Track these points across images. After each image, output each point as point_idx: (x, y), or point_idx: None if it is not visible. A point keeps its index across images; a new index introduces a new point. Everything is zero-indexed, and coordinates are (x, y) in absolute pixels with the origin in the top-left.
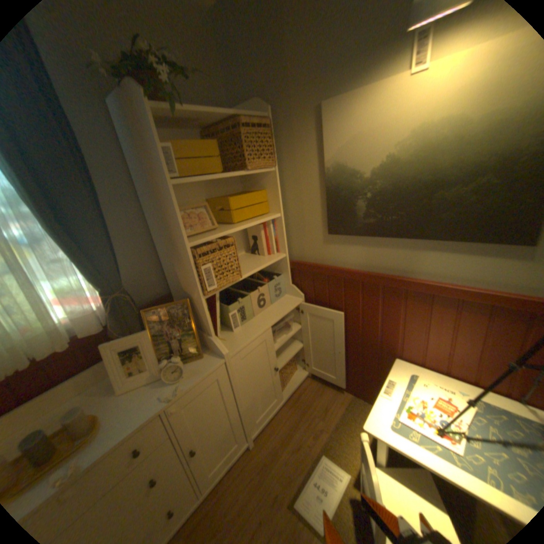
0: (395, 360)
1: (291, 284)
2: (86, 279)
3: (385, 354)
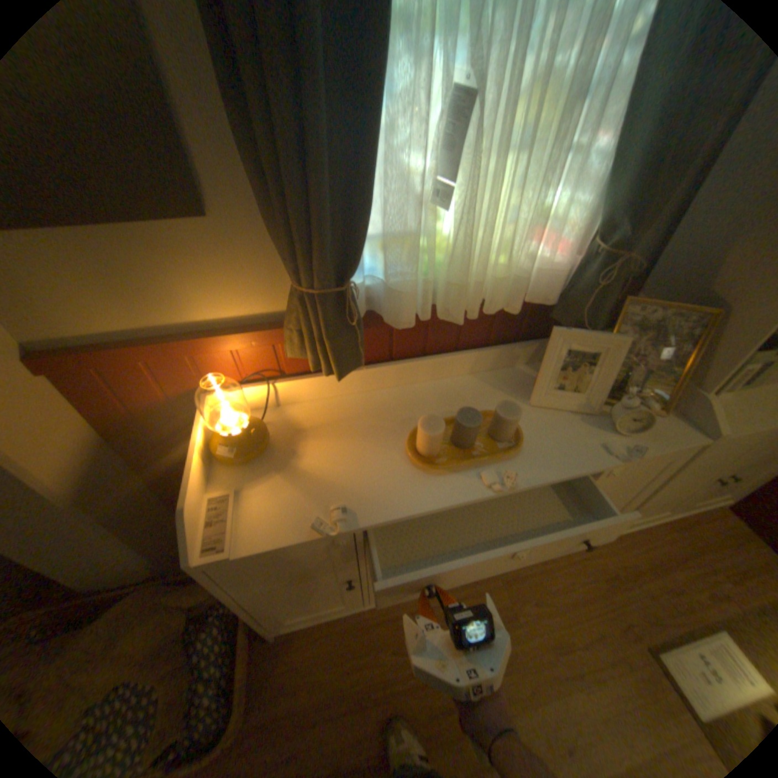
0: None
1: None
2: (618, 206)
3: None
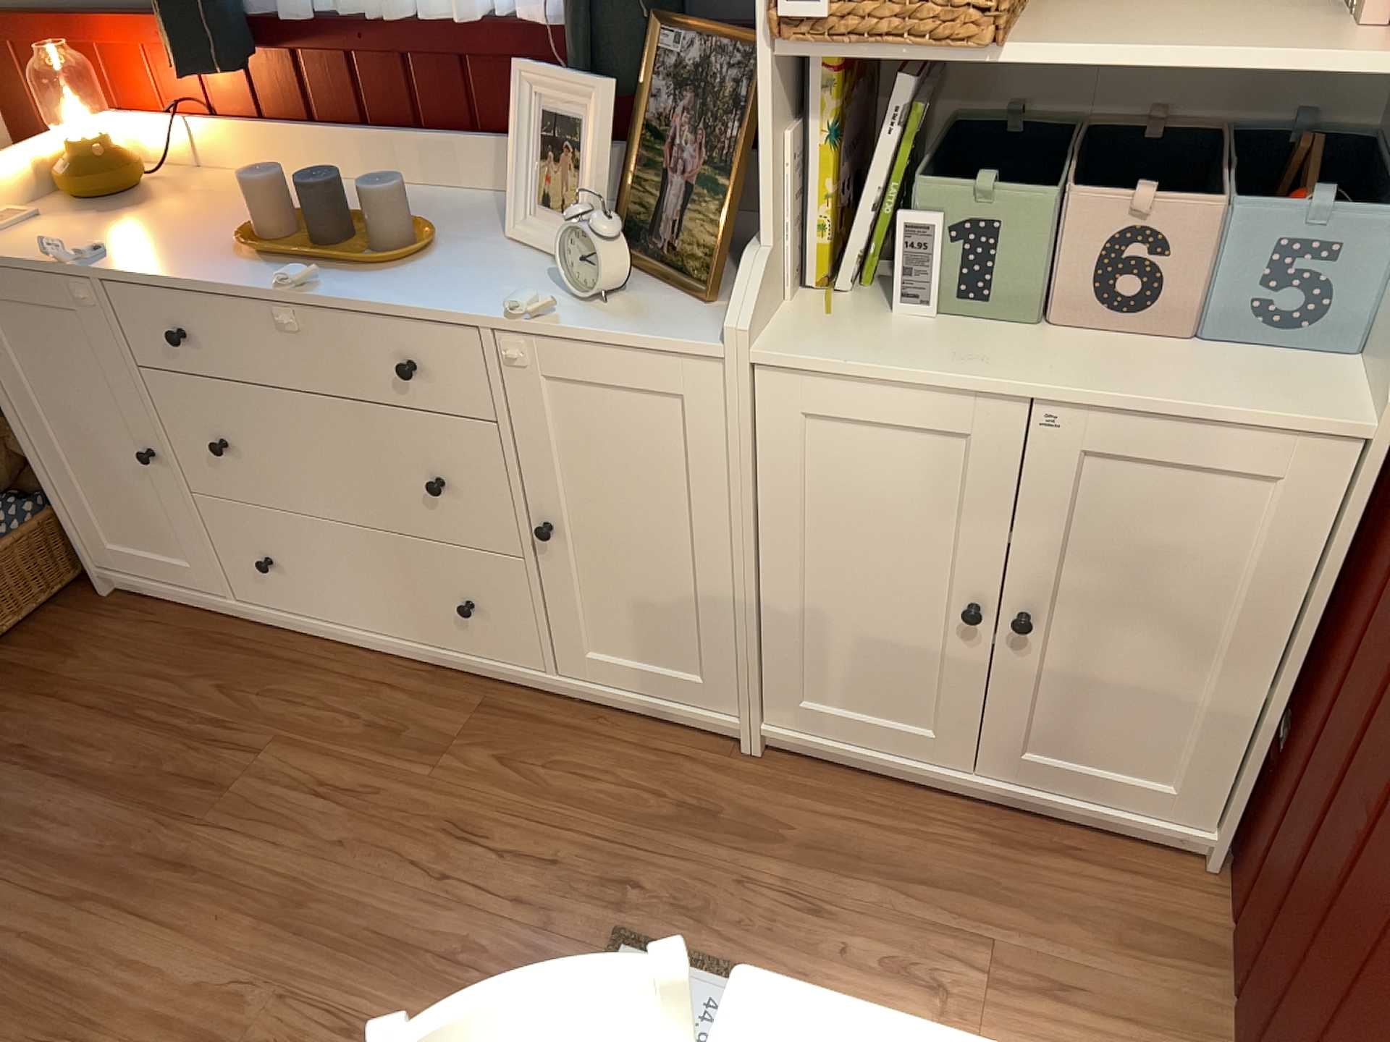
0: None
1: None
2: None
3: None
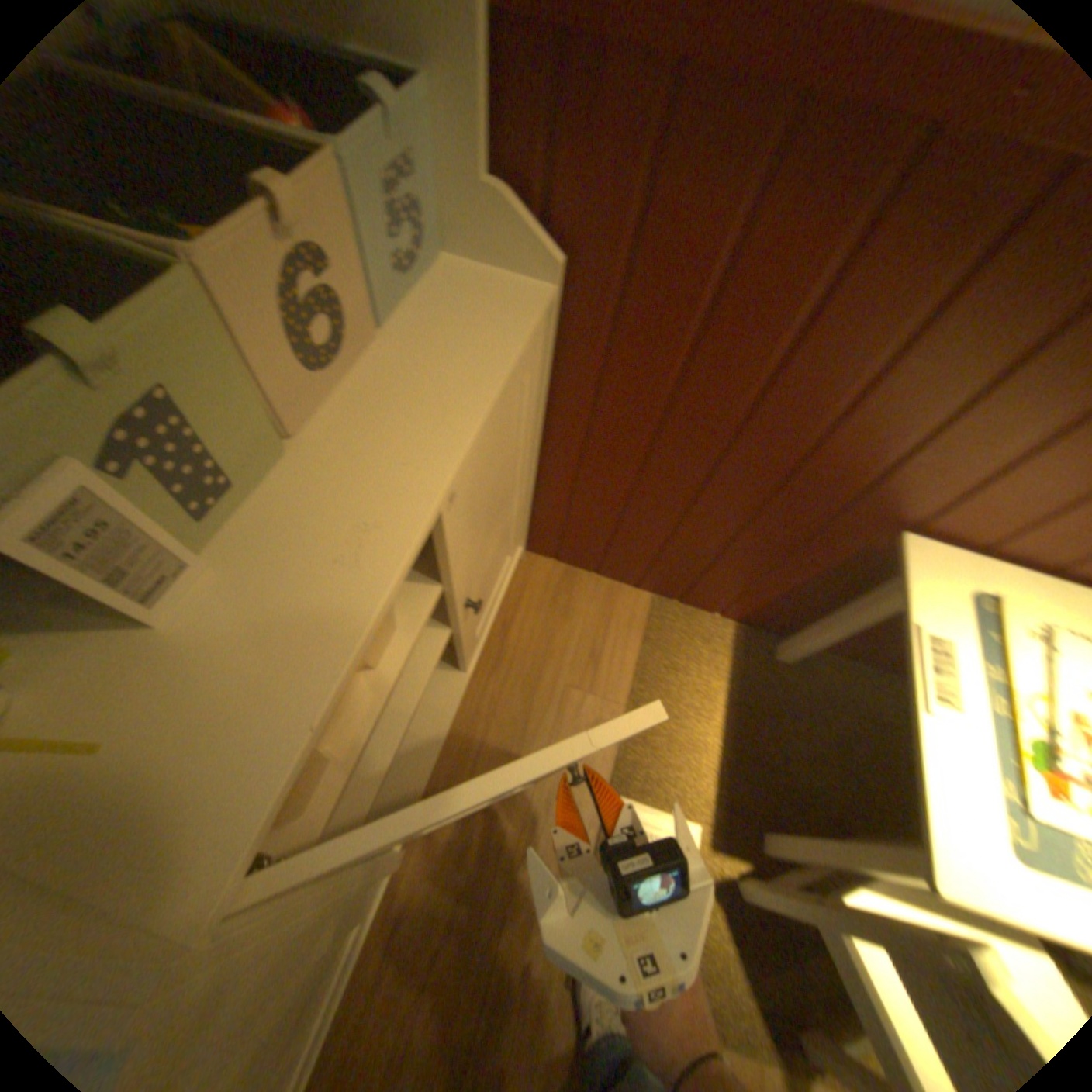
0: (898, 534)
1: (491, 174)
2: None
3: (859, 516)
